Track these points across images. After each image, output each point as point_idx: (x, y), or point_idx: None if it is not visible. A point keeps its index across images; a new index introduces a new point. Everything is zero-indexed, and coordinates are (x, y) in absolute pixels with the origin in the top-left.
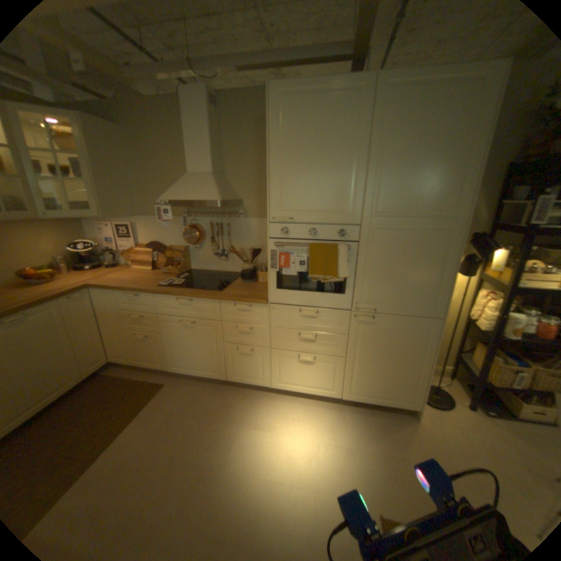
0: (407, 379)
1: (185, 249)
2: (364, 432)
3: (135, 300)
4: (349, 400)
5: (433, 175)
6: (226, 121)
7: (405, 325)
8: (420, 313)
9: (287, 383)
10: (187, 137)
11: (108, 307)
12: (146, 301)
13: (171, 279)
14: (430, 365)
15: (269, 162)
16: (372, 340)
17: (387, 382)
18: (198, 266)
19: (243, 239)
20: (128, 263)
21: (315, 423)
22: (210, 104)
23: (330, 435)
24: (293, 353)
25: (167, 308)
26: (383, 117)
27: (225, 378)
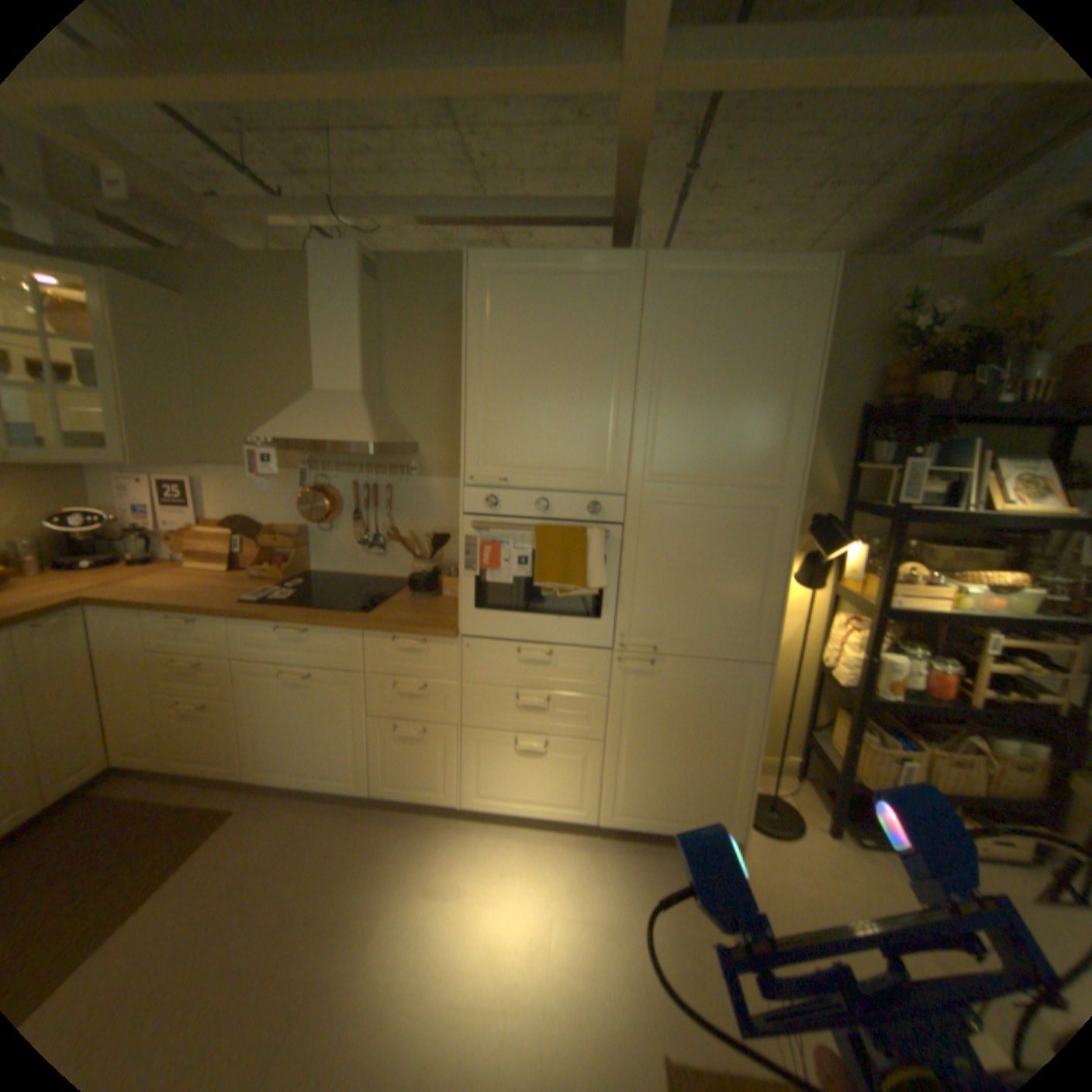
0: (715, 780)
1: (302, 530)
2: (640, 889)
3: (189, 629)
4: (613, 827)
5: (742, 418)
6: (394, 305)
7: (709, 675)
8: (732, 653)
9: (493, 797)
10: (319, 327)
11: (125, 644)
12: (212, 631)
13: (268, 588)
14: (755, 751)
15: (468, 381)
16: (651, 706)
17: (681, 788)
18: (326, 565)
19: (417, 515)
20: (180, 555)
21: (545, 877)
22: (366, 274)
23: (575, 899)
24: (505, 735)
25: (254, 646)
26: (659, 321)
27: (367, 792)
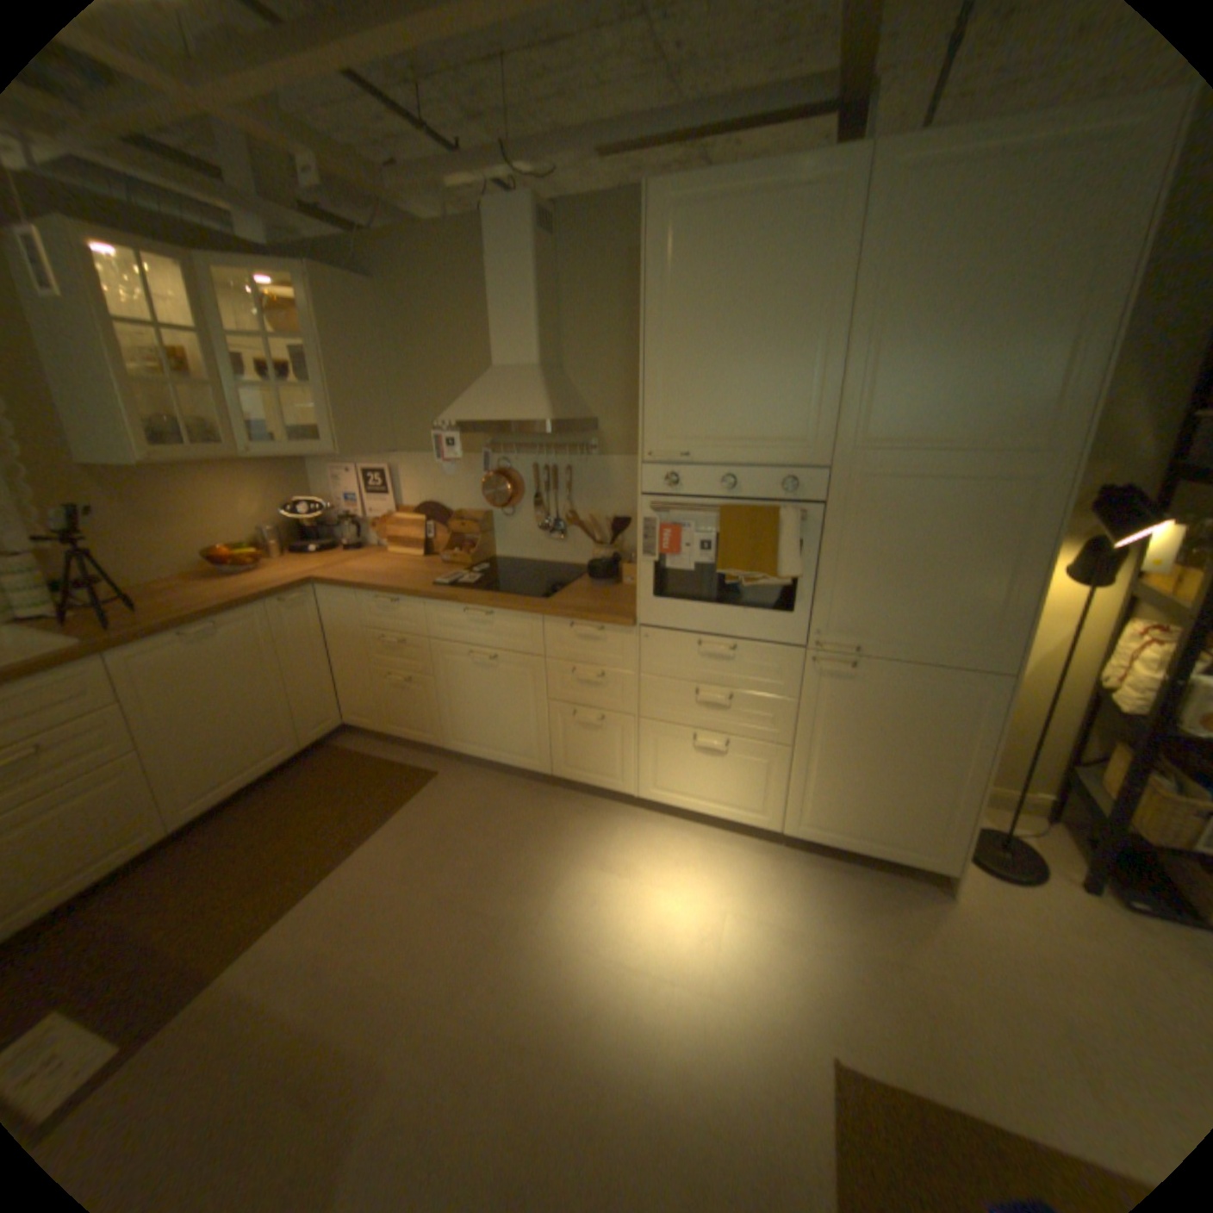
0: (927, 804)
1: (487, 516)
2: (825, 903)
3: (394, 609)
4: (799, 838)
5: (999, 358)
6: (571, 261)
7: (927, 685)
8: (960, 660)
9: (671, 790)
10: (495, 297)
11: (346, 620)
12: (412, 611)
13: (458, 573)
14: (982, 777)
15: (647, 341)
16: (850, 714)
17: (883, 807)
18: (510, 551)
19: (597, 498)
20: (384, 541)
21: (722, 874)
22: (541, 228)
23: (751, 900)
24: (684, 730)
25: (448, 627)
26: (886, 237)
27: (550, 771)
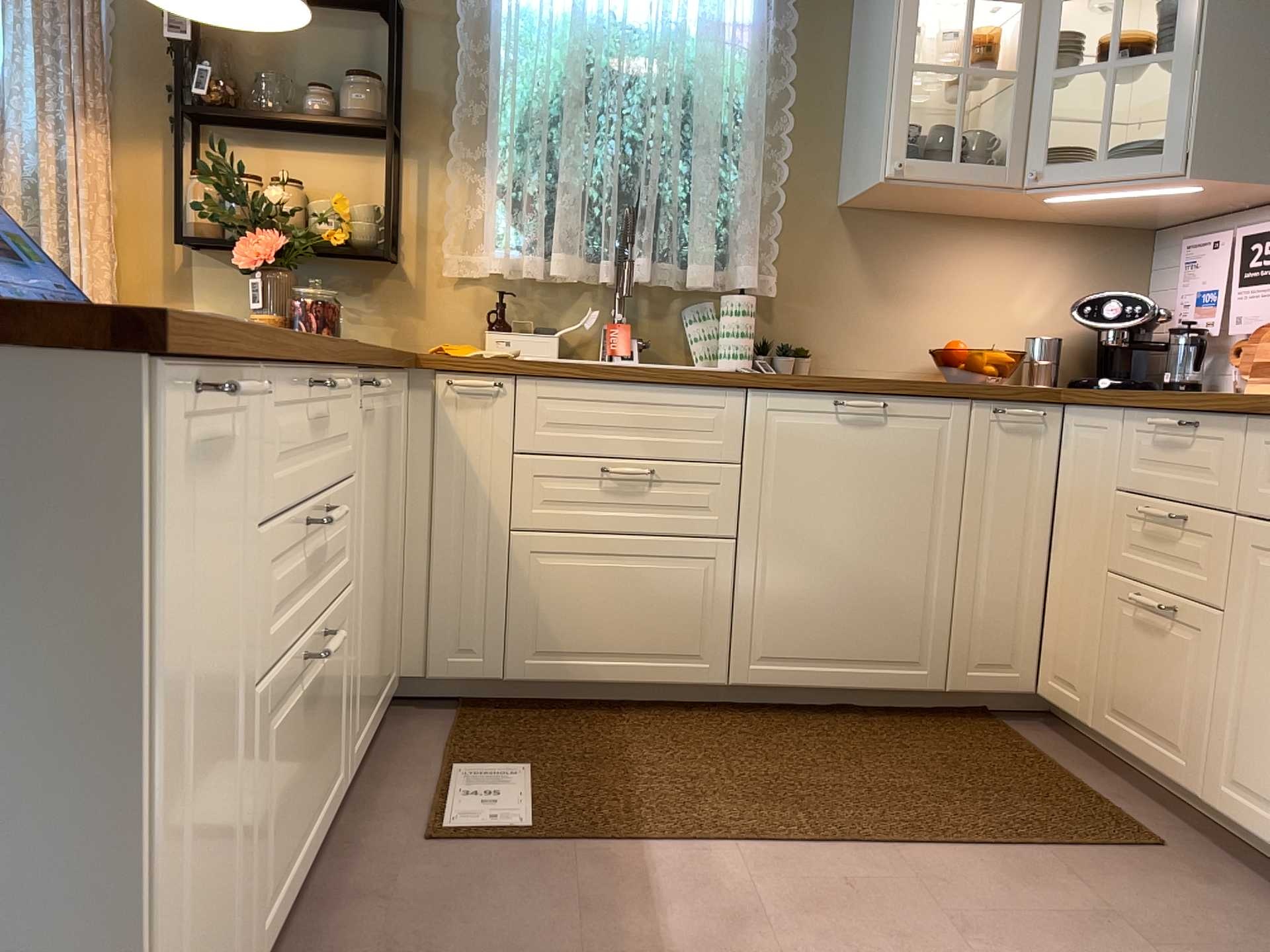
0: None
1: None
2: None
3: (1186, 444)
4: None
5: None
6: None
7: None
8: None
9: None
10: None
11: (1098, 473)
12: (1221, 448)
13: None
14: None
15: None
16: None
17: None
18: None
19: None
20: (1249, 376)
21: None
22: None
23: None
24: None
25: None
26: None
27: None
